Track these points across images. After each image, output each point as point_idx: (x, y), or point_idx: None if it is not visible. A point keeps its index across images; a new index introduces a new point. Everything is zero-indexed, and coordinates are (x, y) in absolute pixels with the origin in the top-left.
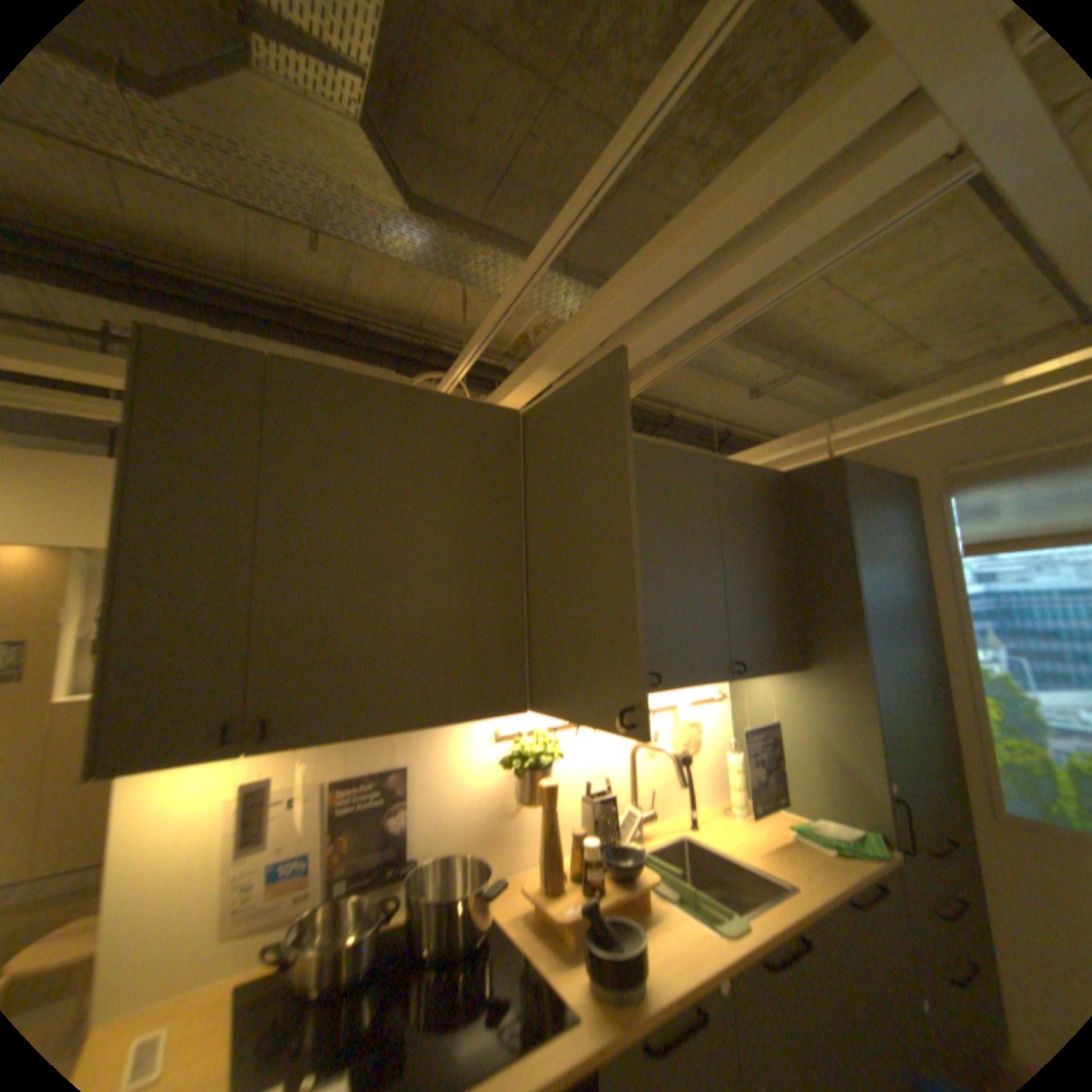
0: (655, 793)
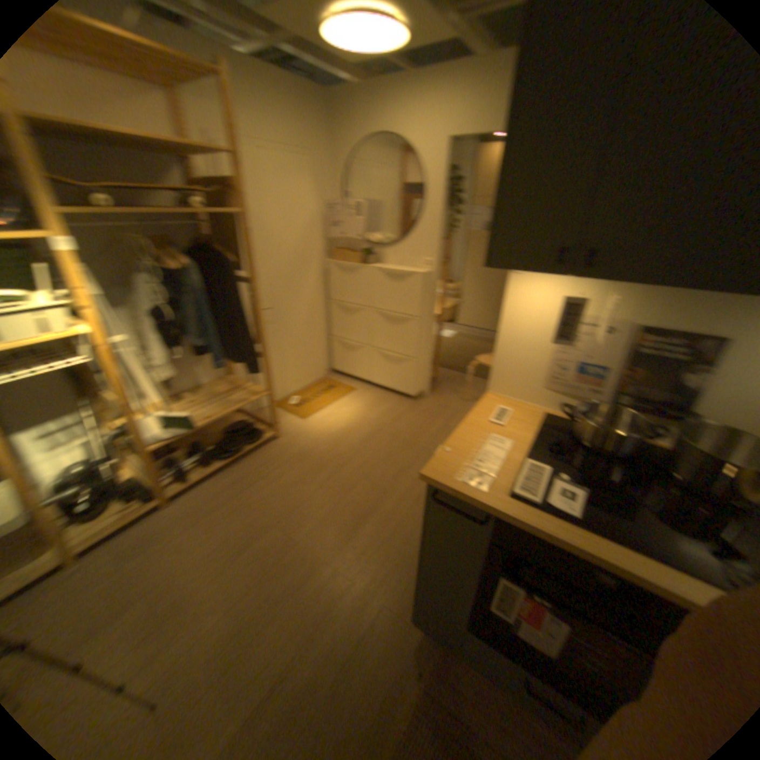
0: None
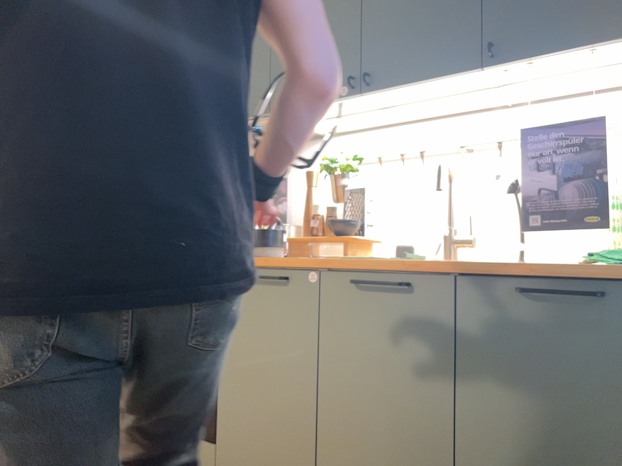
0: (470, 217)
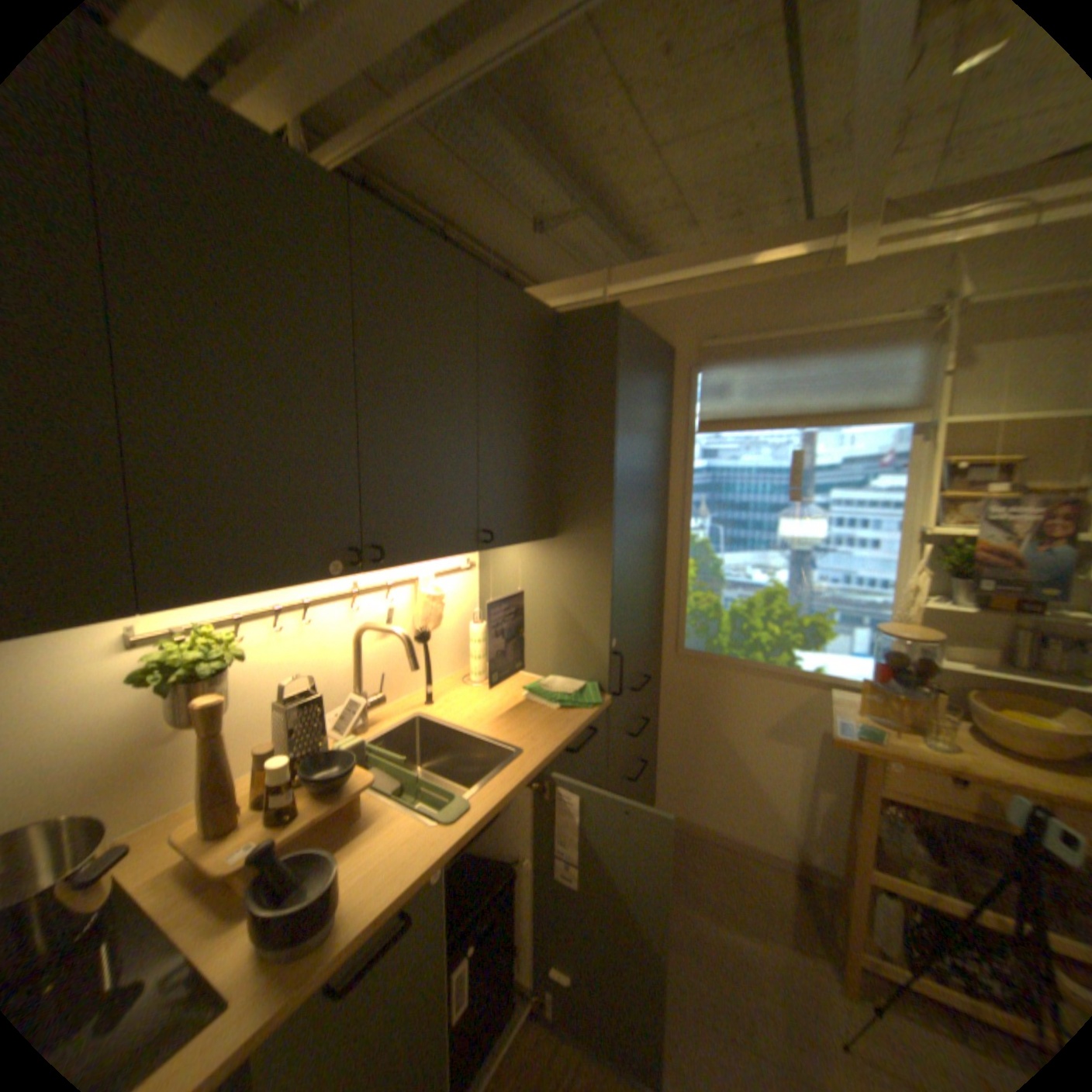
0: (385, 676)
